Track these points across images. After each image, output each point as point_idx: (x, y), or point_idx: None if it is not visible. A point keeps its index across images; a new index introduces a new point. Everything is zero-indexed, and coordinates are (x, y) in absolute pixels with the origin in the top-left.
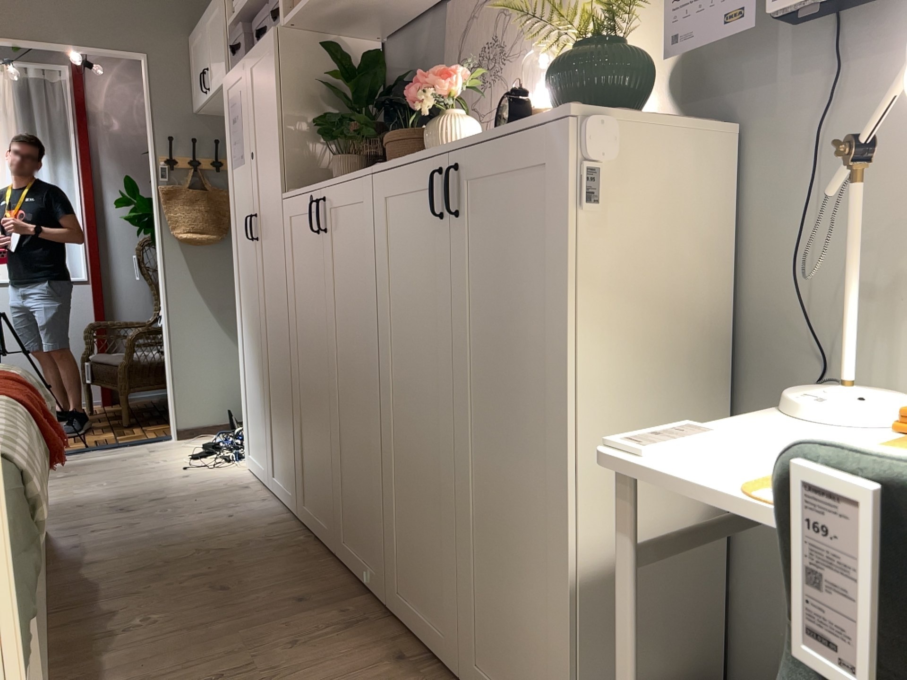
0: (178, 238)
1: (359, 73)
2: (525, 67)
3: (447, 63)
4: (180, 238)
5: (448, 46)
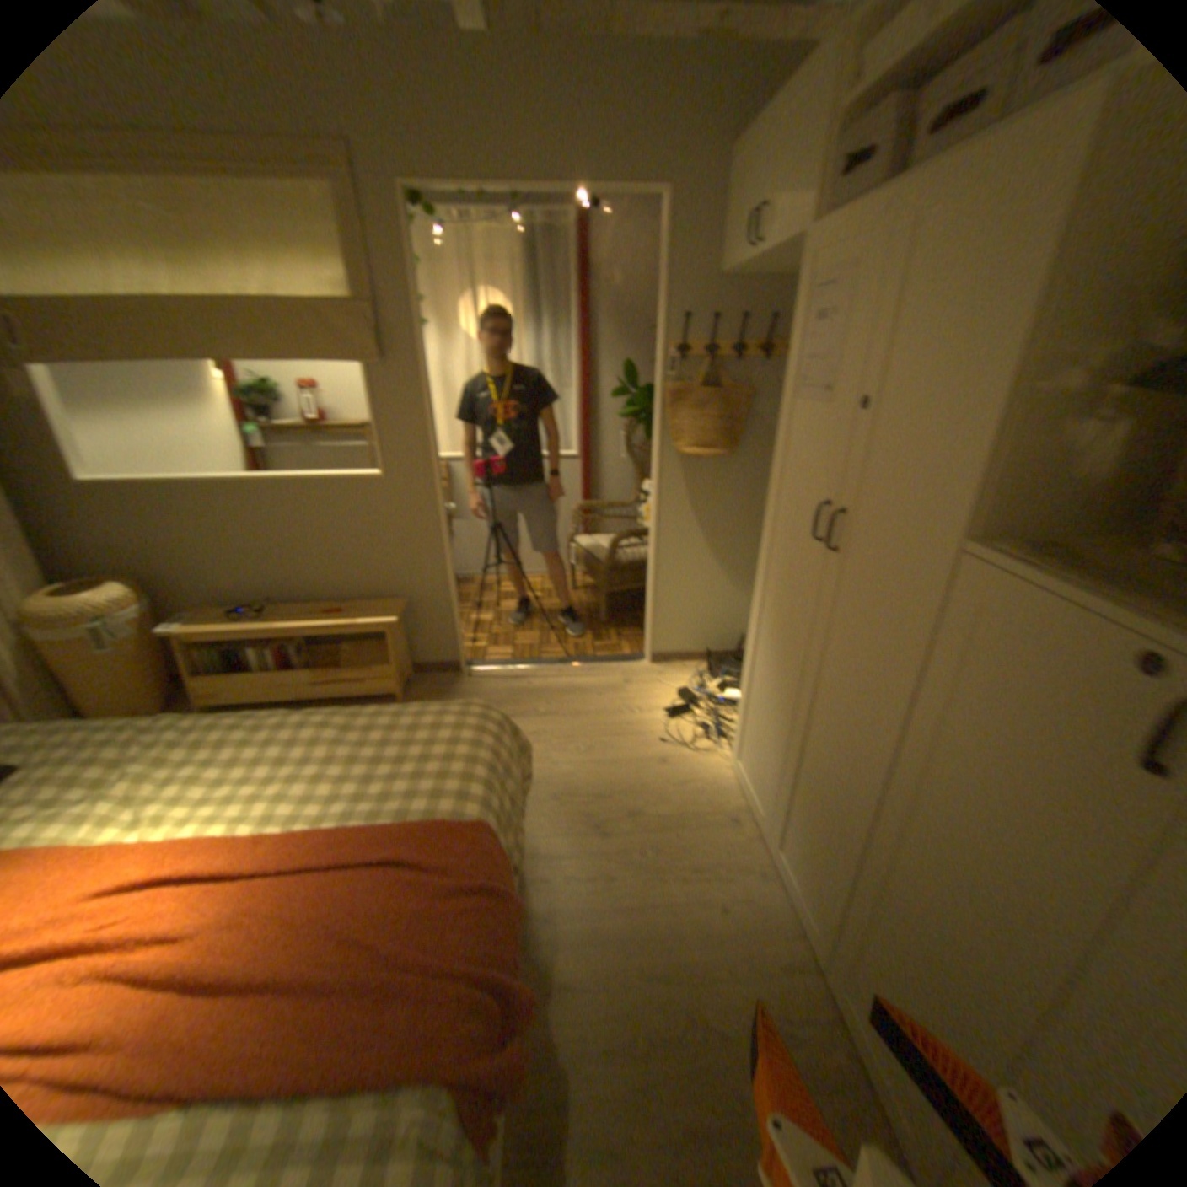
0: (680, 457)
1: None
2: None
3: None
4: (682, 457)
5: None
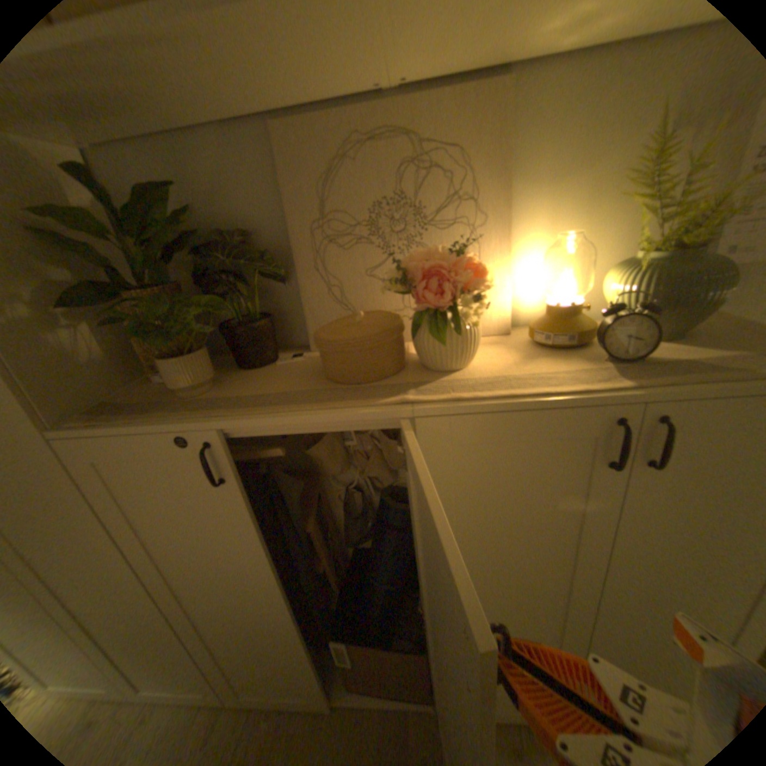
0: None
1: (123, 214)
2: (476, 239)
3: (289, 208)
4: None
5: (286, 186)
